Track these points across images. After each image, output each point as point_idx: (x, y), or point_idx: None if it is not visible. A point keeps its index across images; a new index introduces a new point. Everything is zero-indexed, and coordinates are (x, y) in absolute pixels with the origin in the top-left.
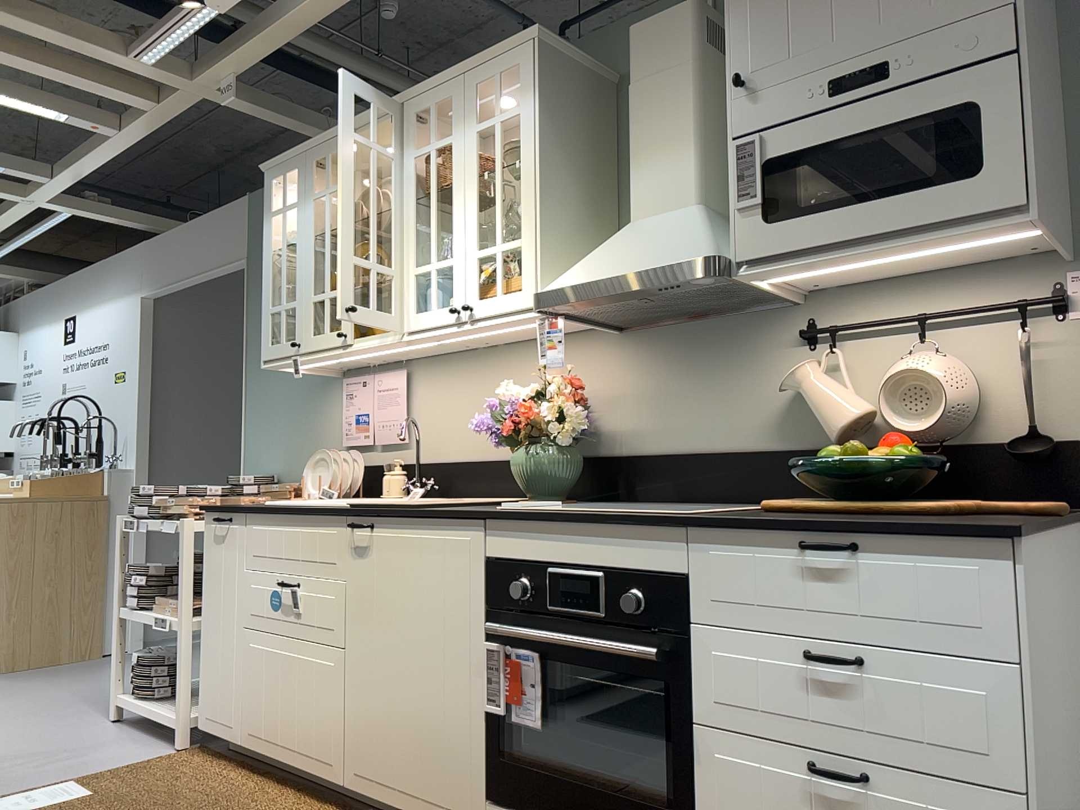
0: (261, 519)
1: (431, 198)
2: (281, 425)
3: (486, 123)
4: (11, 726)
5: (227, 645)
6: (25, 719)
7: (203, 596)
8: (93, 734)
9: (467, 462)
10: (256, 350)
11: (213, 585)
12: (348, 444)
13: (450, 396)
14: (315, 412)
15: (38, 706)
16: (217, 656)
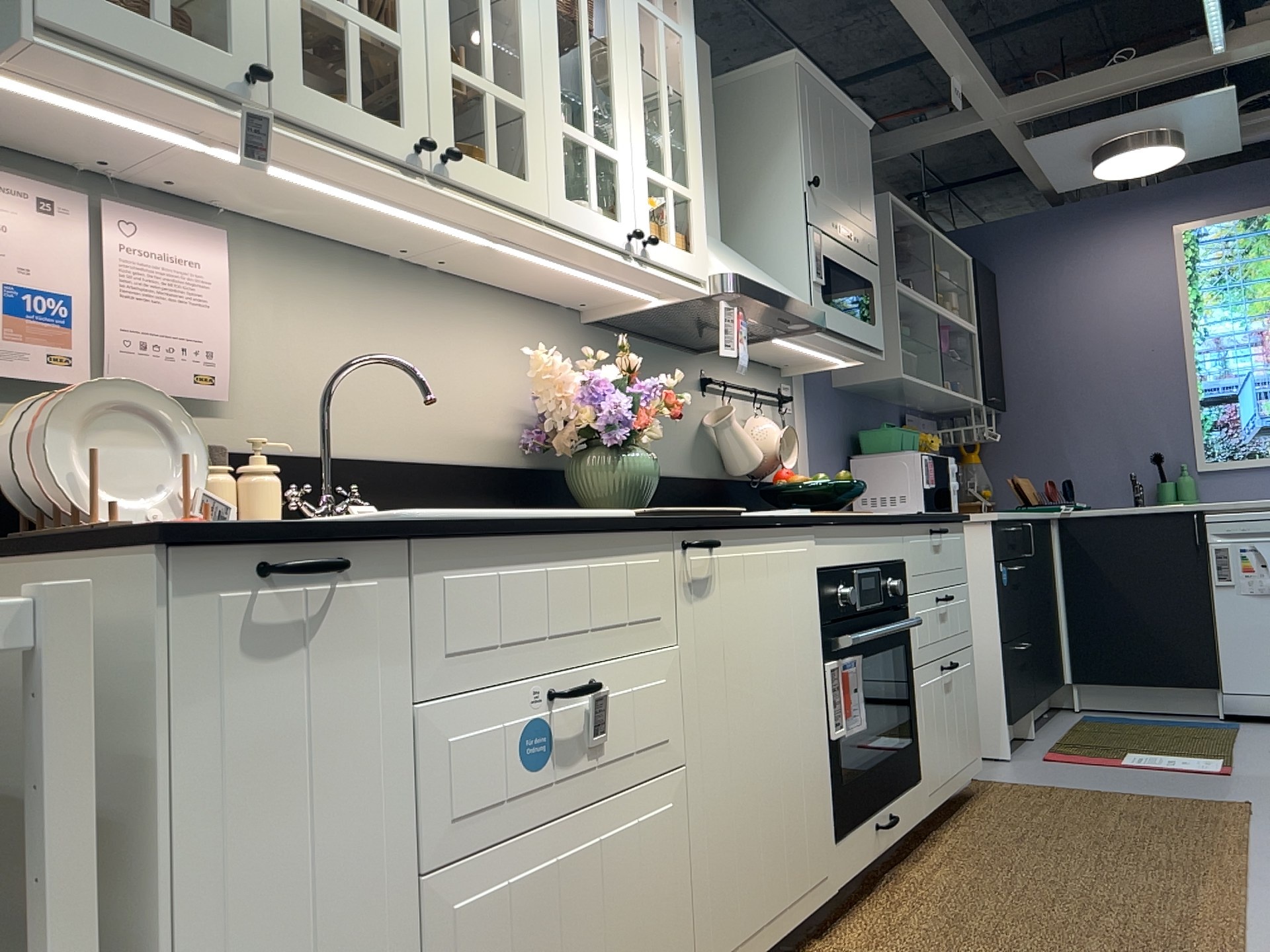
0: (466, 554)
1: (582, 33)
2: None
3: (650, 6)
4: None
5: None
6: None
7: (158, 896)
8: None
9: (382, 461)
10: None
11: (247, 816)
12: None
13: (332, 328)
14: None
15: None
16: None
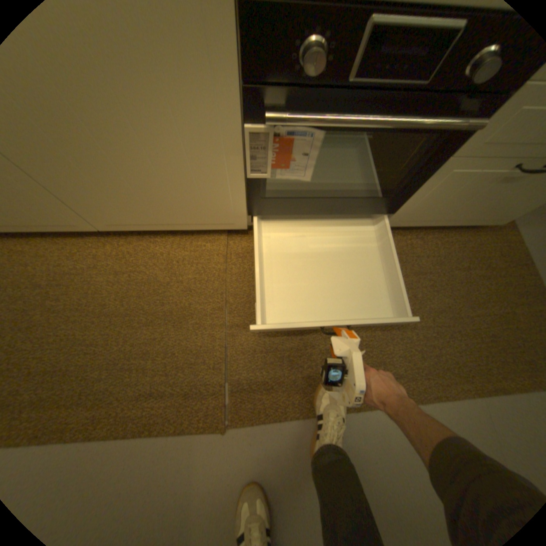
0: None
1: None
2: None
3: None
4: None
5: None
6: None
7: None
8: None
9: None
10: None
11: None
12: None
13: None
14: None
15: None
16: None
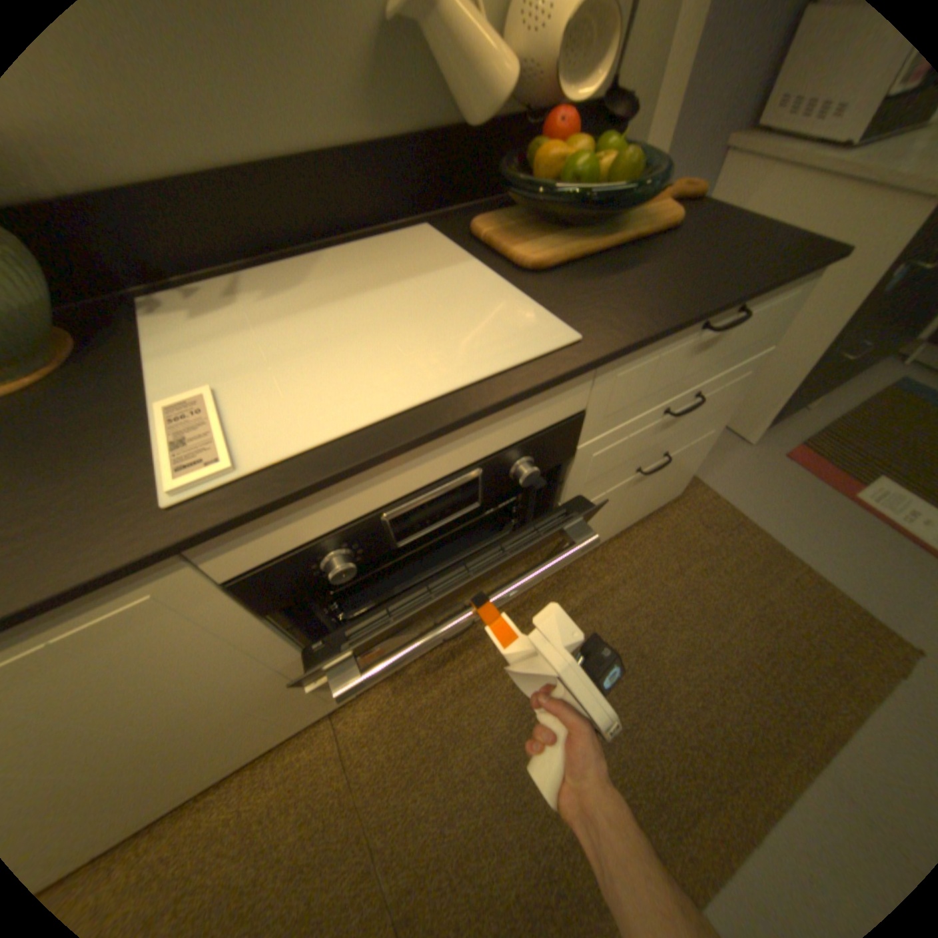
0: None
1: None
2: None
3: None
4: None
5: None
6: None
7: None
8: None
9: None
10: None
11: None
12: None
13: None
14: None
15: None
16: None
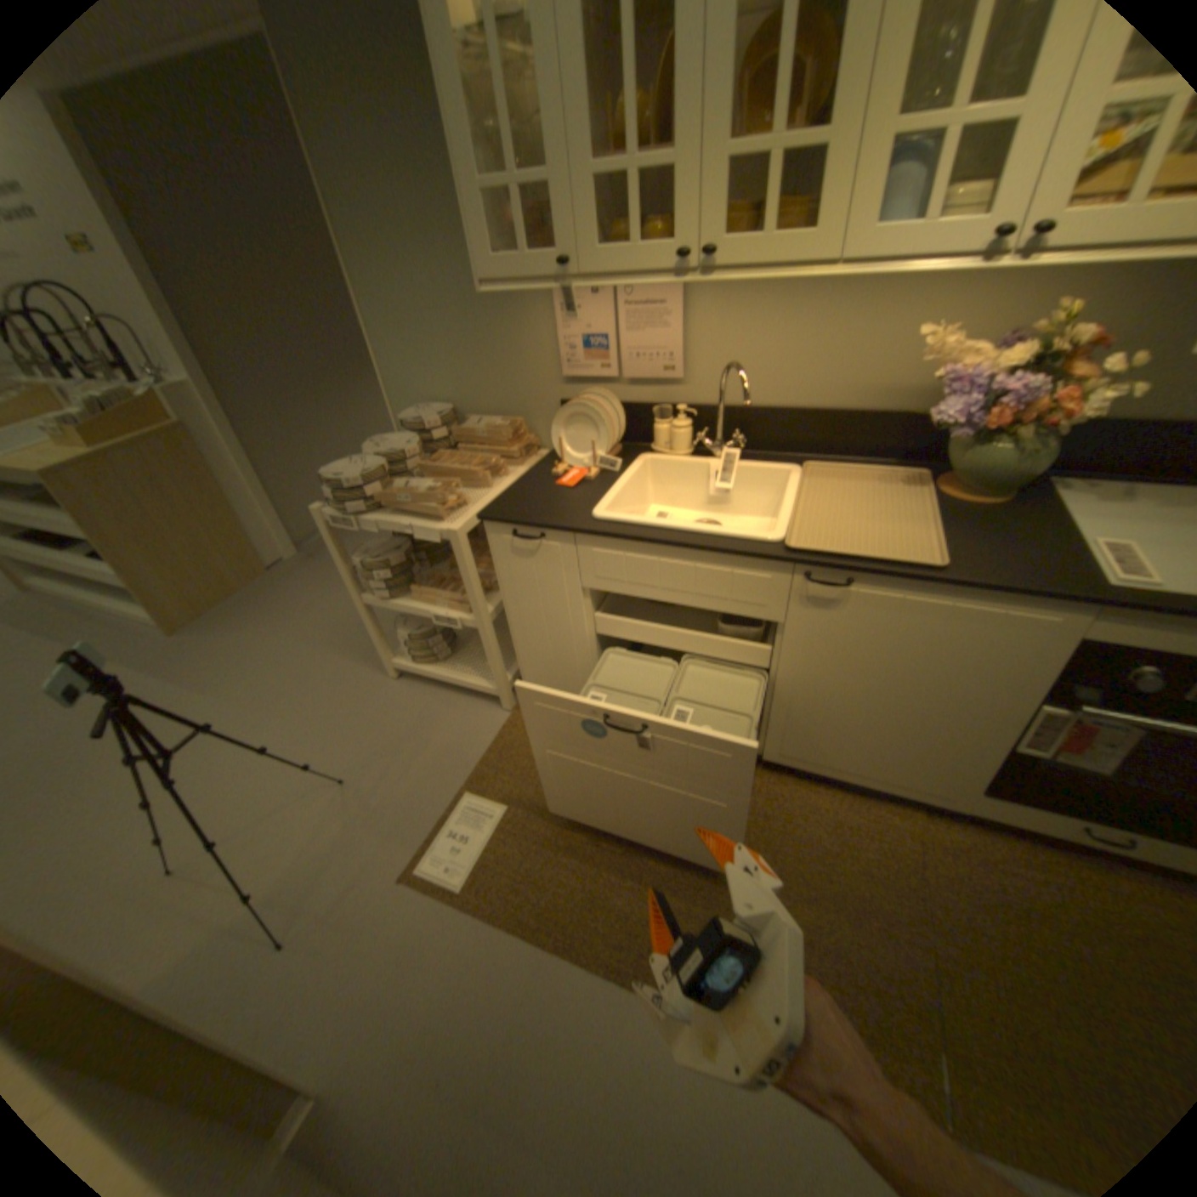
0: (607, 545)
1: None
2: (437, 342)
3: None
4: (299, 715)
5: (561, 647)
6: (300, 699)
7: (505, 603)
8: (397, 706)
9: (788, 409)
10: (348, 219)
11: (524, 597)
12: (572, 375)
13: (762, 319)
14: (497, 326)
15: (291, 674)
16: (545, 654)
